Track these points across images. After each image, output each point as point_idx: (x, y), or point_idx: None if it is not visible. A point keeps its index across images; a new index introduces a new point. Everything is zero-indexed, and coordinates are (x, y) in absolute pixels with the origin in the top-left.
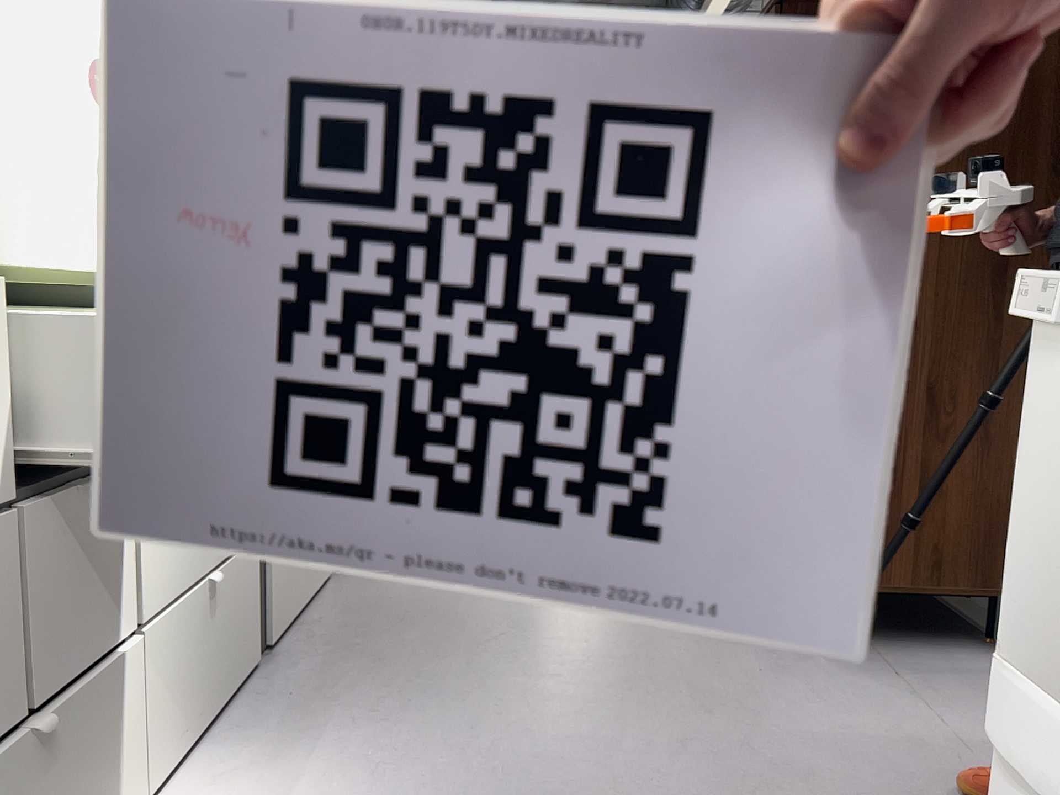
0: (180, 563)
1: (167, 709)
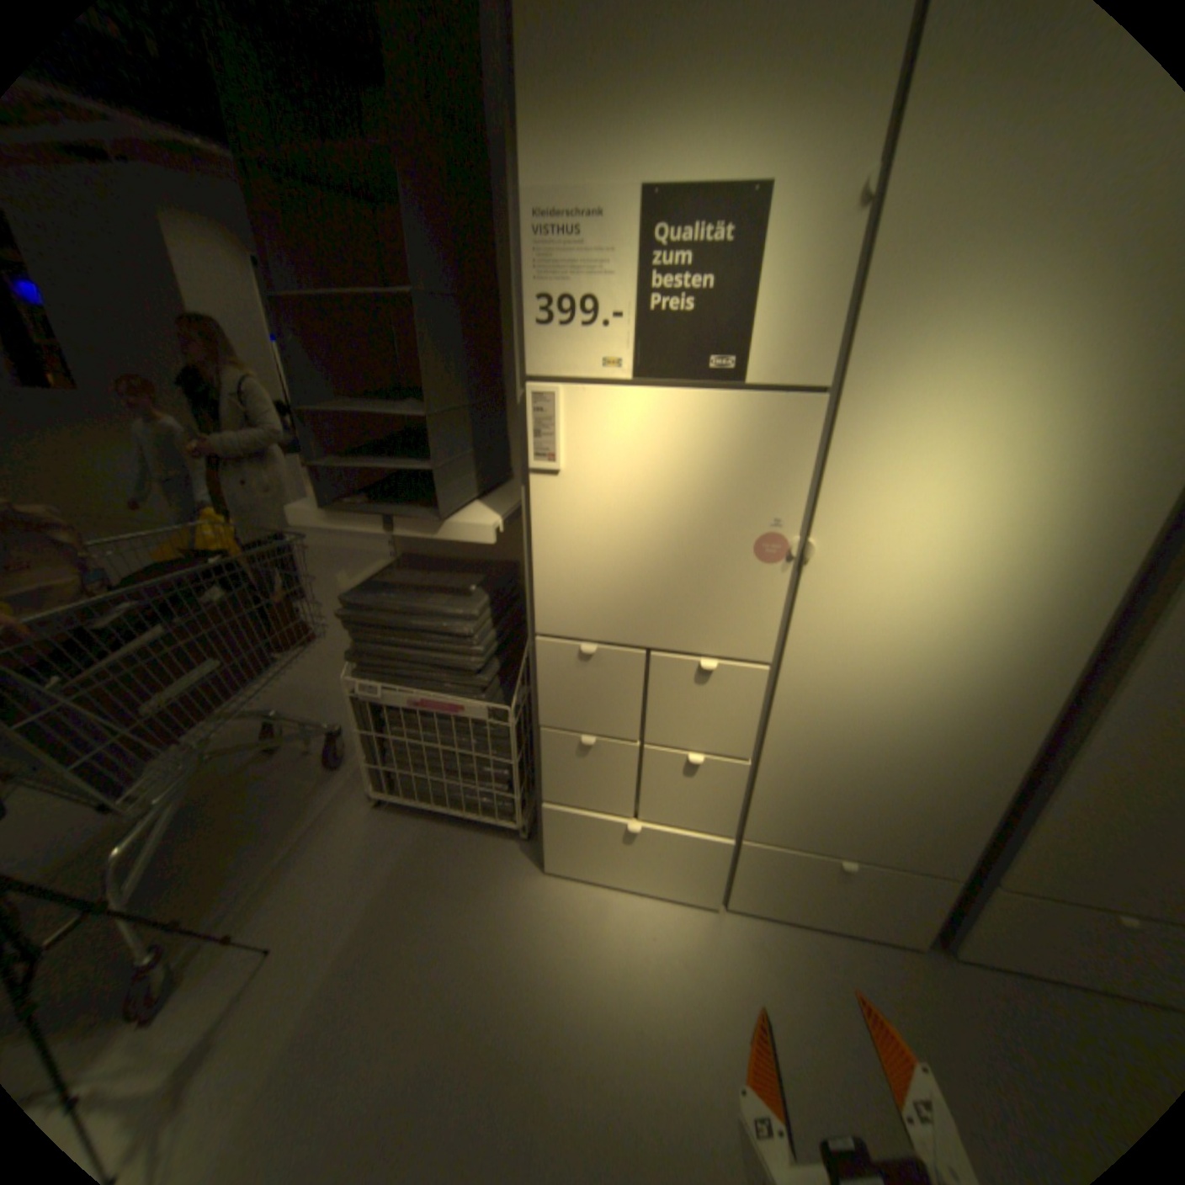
0: (813, 838)
1: (766, 891)
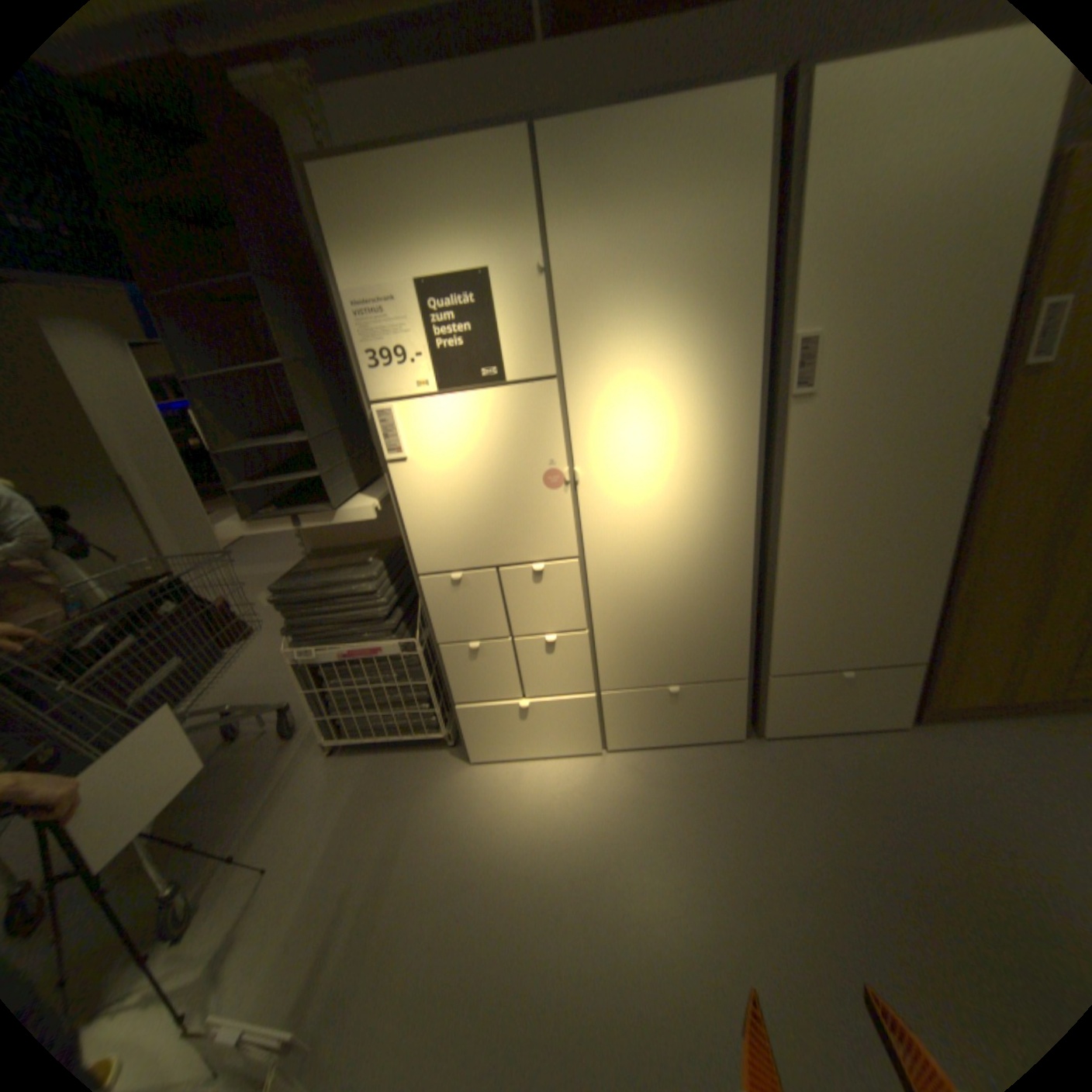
0: (644, 675)
1: (628, 727)
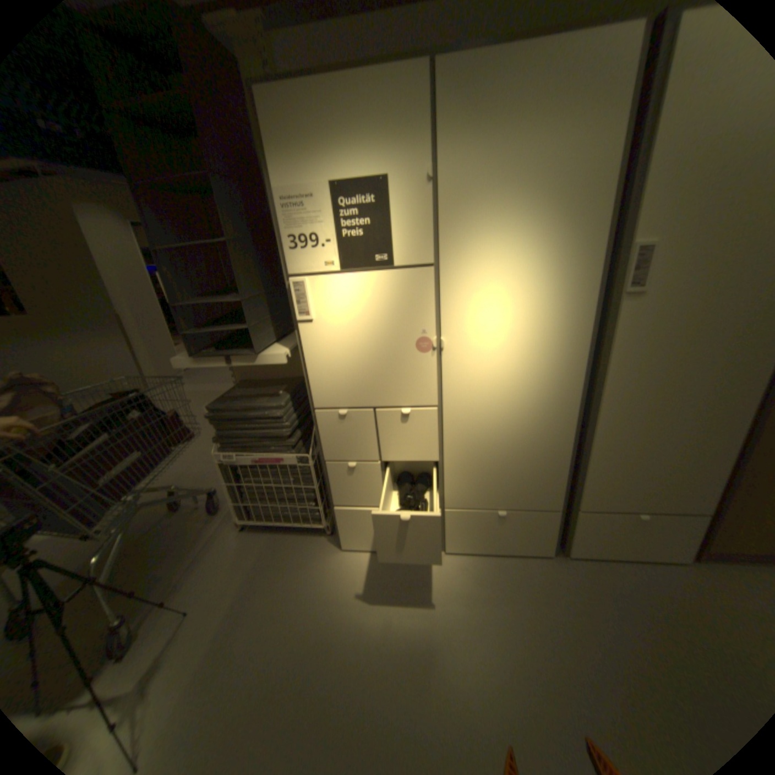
0: (480, 500)
1: (463, 537)
